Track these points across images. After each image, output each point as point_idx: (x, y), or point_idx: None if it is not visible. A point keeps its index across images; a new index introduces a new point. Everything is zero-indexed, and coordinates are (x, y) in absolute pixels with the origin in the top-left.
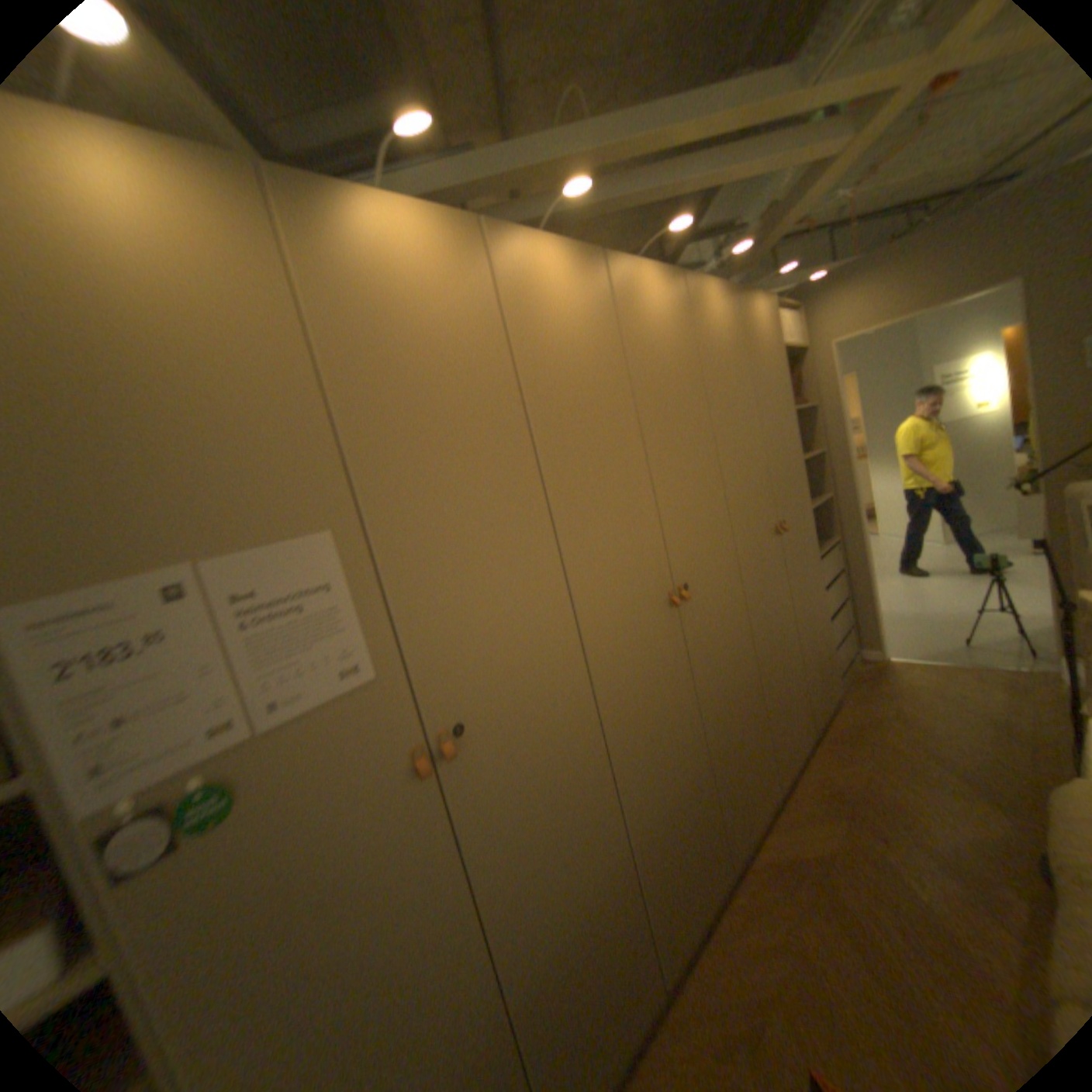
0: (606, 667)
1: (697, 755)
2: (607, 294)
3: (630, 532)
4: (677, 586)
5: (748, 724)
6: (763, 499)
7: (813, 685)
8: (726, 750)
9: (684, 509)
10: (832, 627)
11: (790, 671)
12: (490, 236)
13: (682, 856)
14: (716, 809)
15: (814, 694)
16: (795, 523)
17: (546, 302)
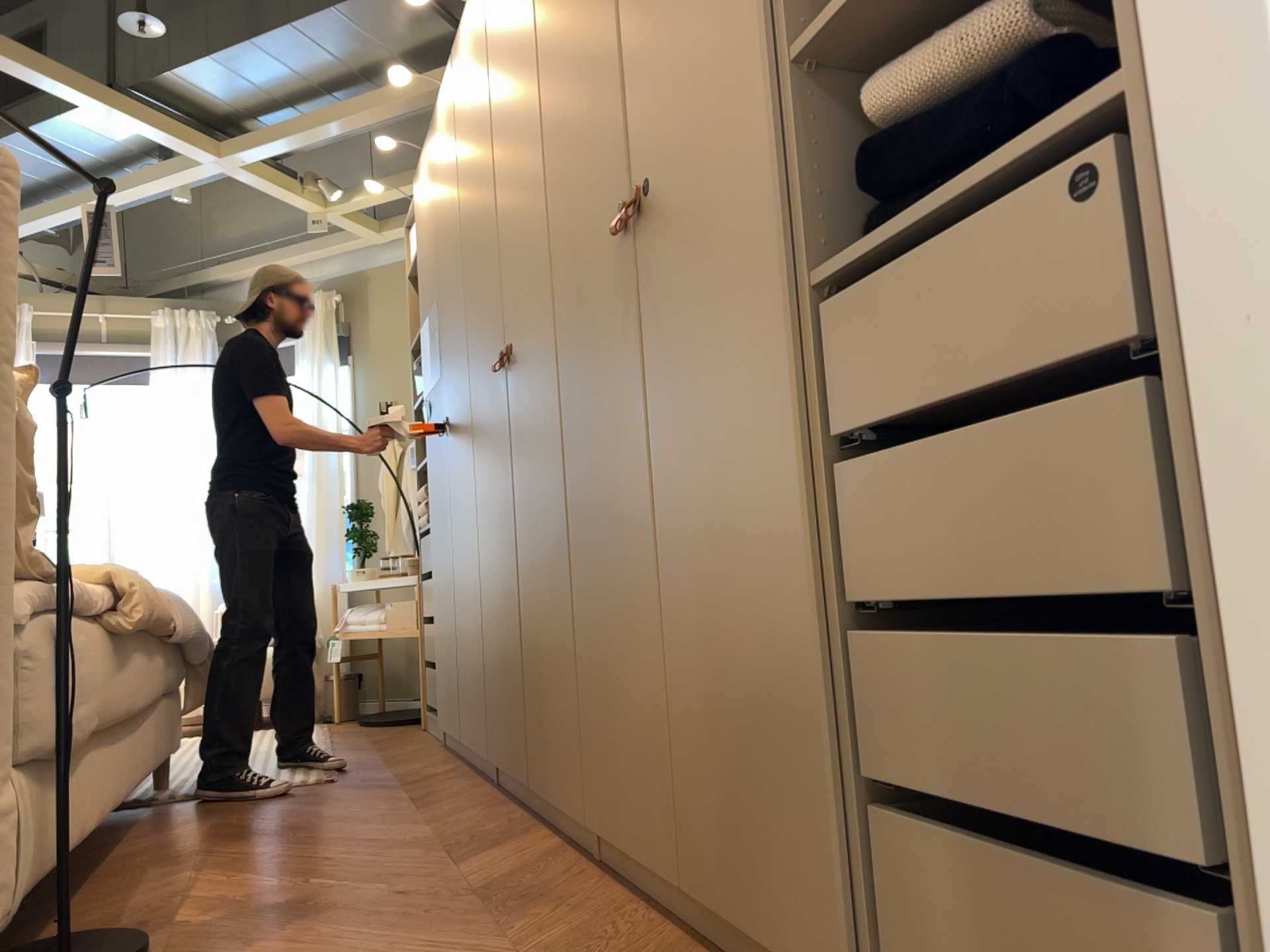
0: (480, 415)
1: (513, 565)
2: (487, 23)
3: (490, 284)
4: (510, 347)
5: (554, 598)
6: (602, 157)
7: (683, 711)
8: (534, 600)
9: (517, 241)
10: (843, 628)
11: (623, 592)
12: (460, 73)
13: (503, 654)
14: (523, 657)
15: (685, 742)
16: (679, 177)
17: (469, 91)
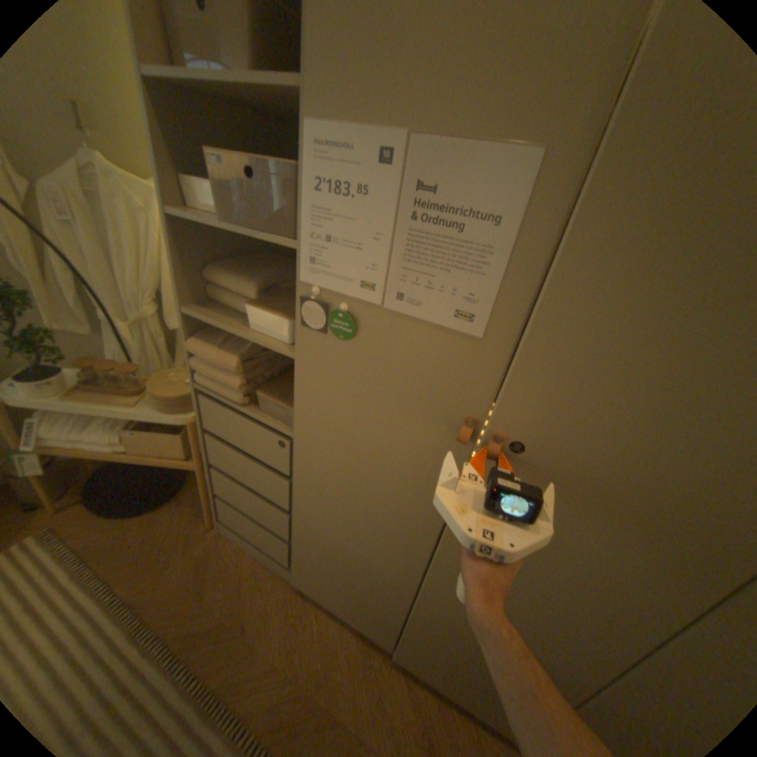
0: None
1: None
2: None
3: None
4: None
5: None
6: None
7: None
8: None
9: None
10: None
11: None
12: None
13: None
14: None
15: None
16: None
17: None
